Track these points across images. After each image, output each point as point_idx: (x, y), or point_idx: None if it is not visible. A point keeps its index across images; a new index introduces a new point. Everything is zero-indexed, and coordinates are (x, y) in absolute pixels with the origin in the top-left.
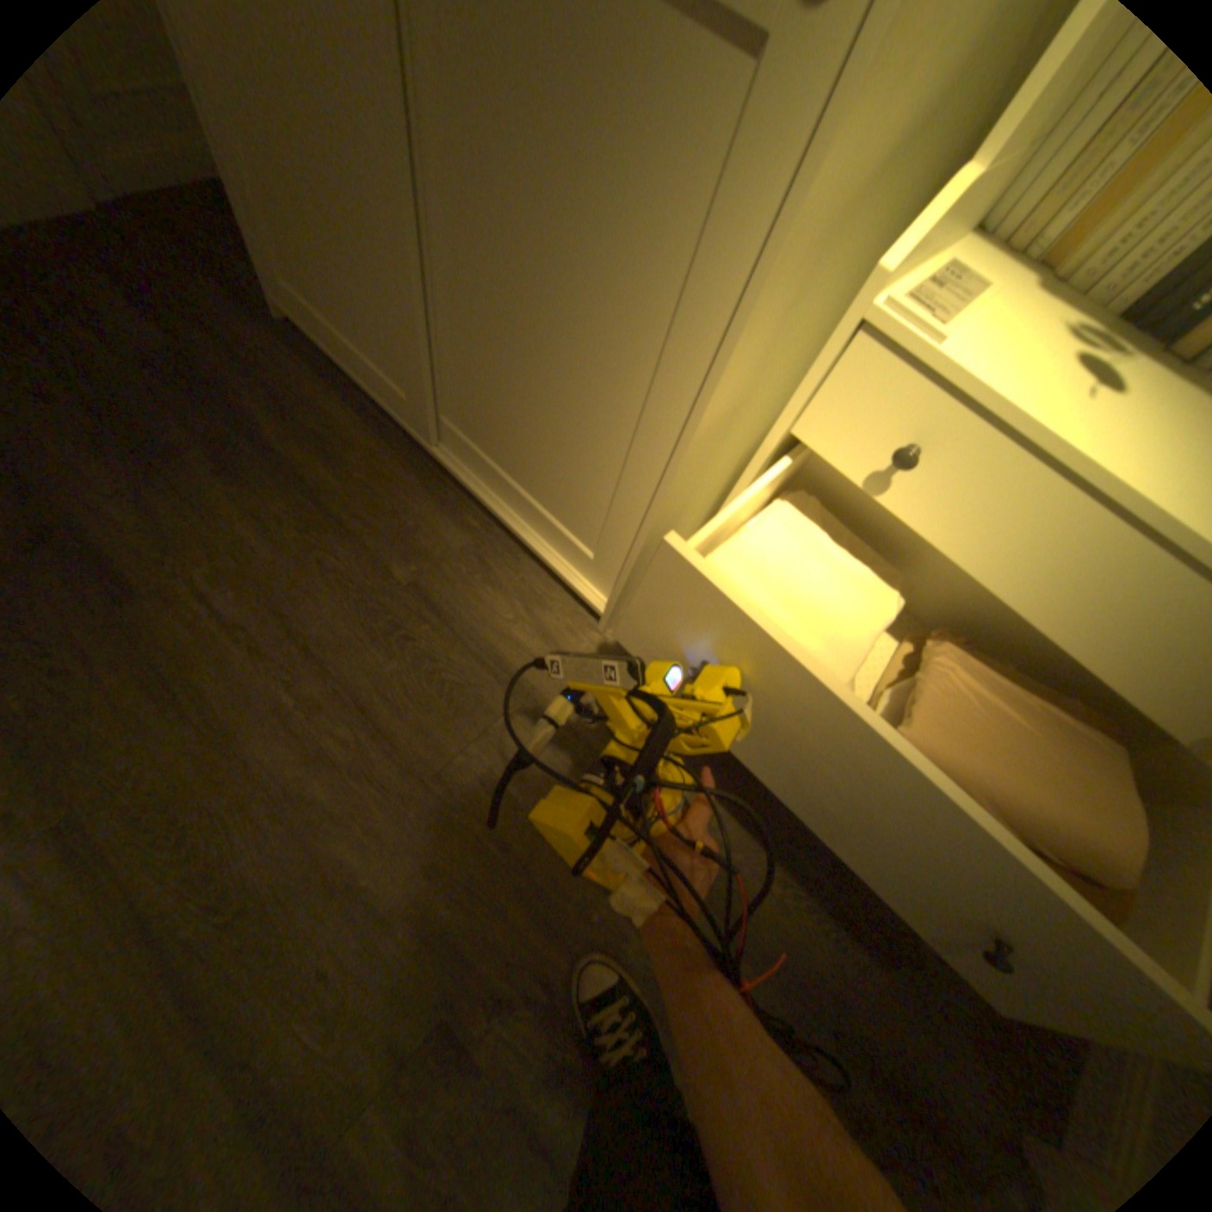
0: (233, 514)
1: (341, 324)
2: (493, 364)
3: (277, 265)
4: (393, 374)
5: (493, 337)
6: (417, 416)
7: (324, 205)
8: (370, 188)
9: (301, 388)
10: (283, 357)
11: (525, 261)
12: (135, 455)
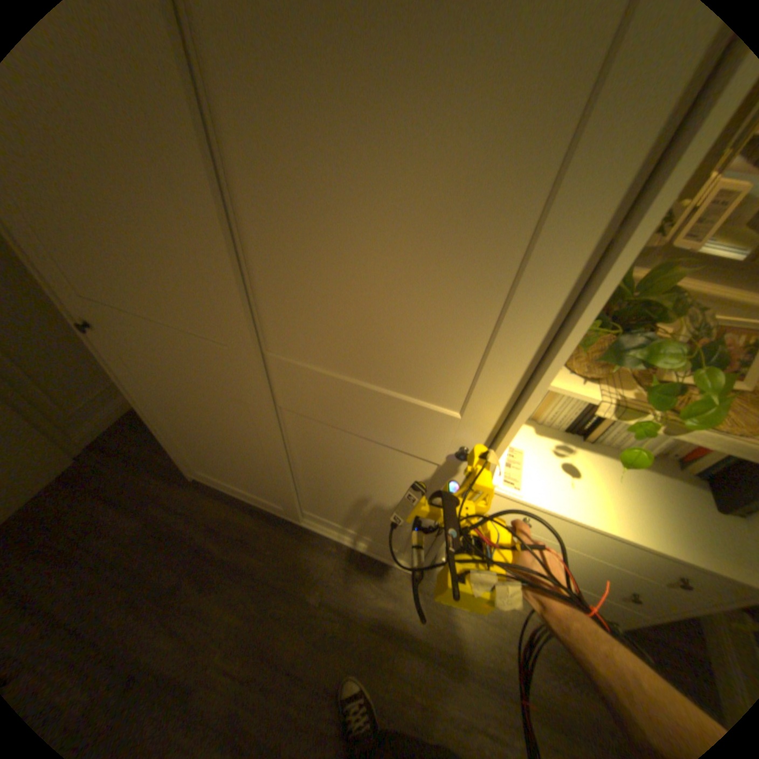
0: (218, 610)
1: (239, 486)
2: (334, 500)
3: (196, 467)
4: (274, 501)
5: (333, 495)
6: (291, 514)
7: (234, 461)
8: (265, 463)
9: (219, 515)
10: (203, 502)
11: (348, 482)
12: (155, 602)
